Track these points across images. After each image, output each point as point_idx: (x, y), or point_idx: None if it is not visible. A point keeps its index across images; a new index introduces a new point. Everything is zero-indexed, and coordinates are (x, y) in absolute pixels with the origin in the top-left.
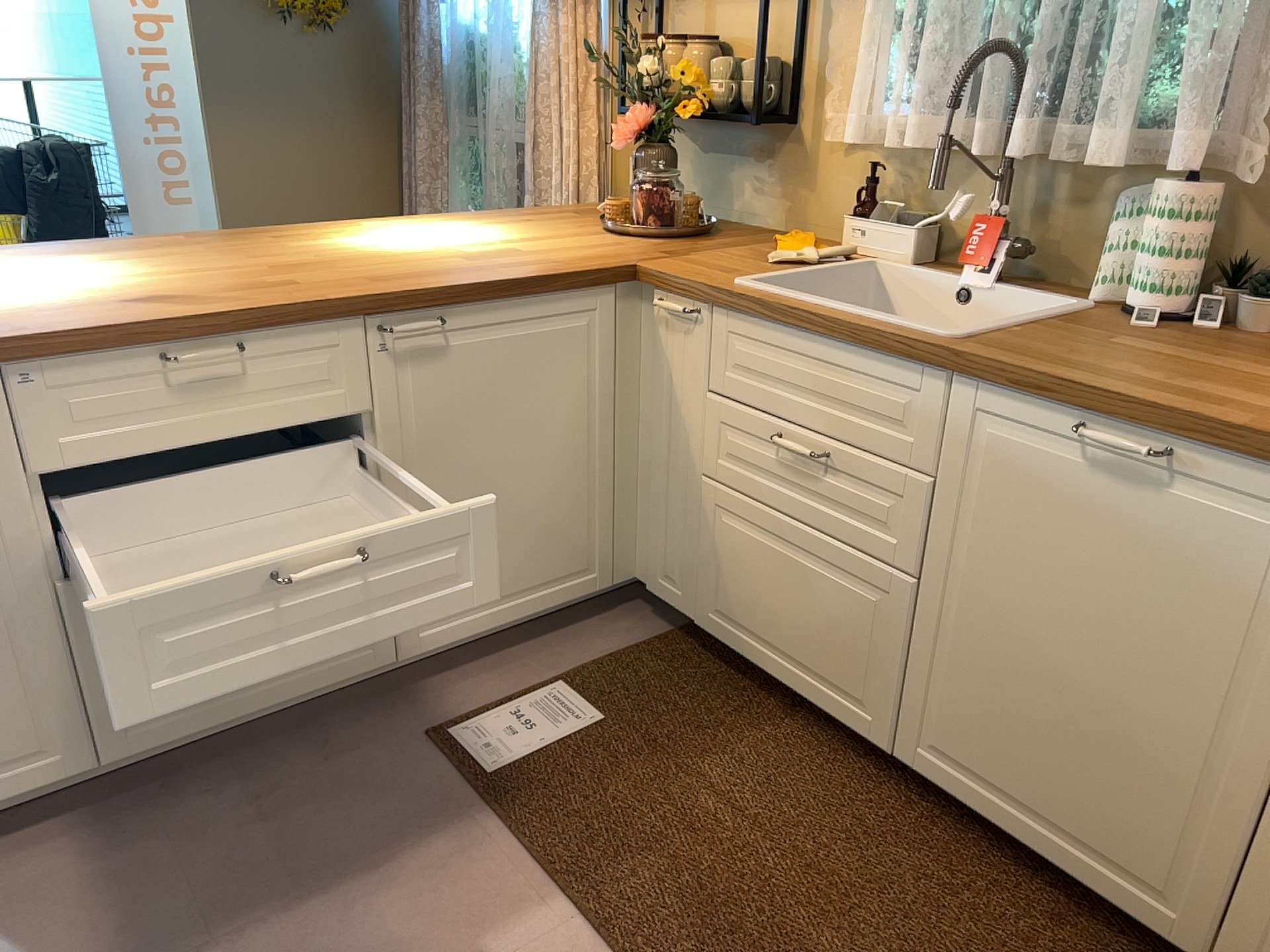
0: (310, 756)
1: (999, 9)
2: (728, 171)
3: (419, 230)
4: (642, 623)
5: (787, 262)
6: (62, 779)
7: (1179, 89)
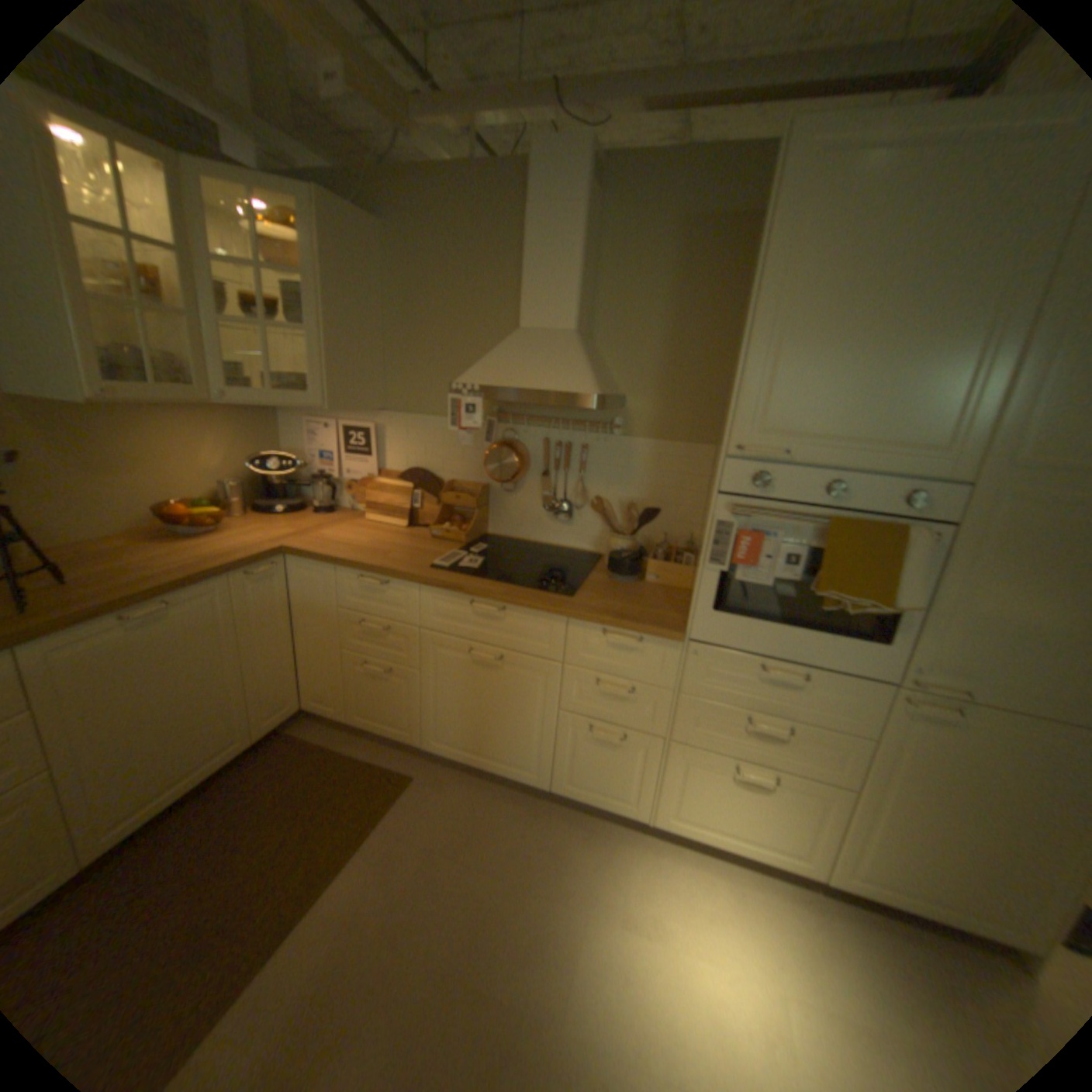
0: None
1: None
2: None
3: None
4: None
5: None
6: None
7: None
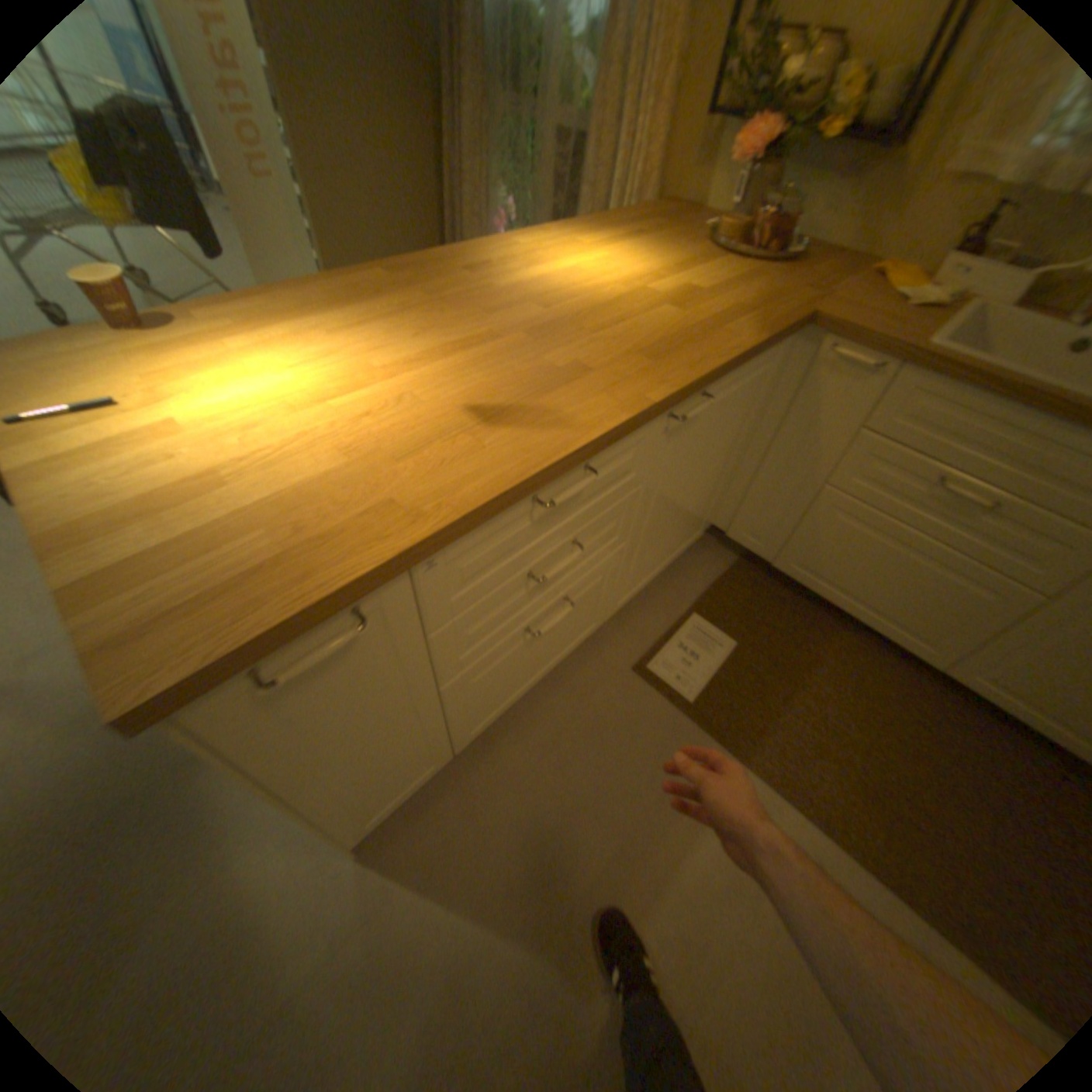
0: (568, 700)
1: None
2: (803, 182)
3: (573, 252)
4: (716, 554)
5: (927, 304)
6: (434, 773)
7: None
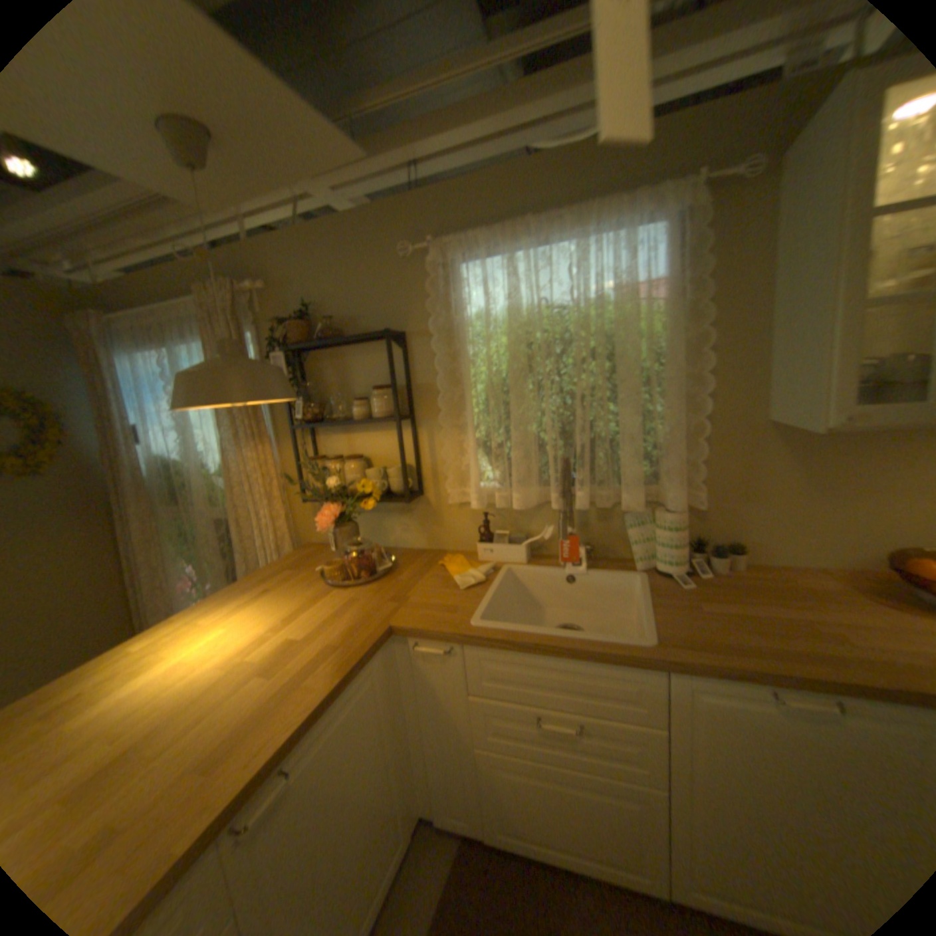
0: None
1: (541, 433)
2: (383, 520)
3: (188, 639)
4: (436, 851)
5: (472, 585)
6: None
7: (664, 470)
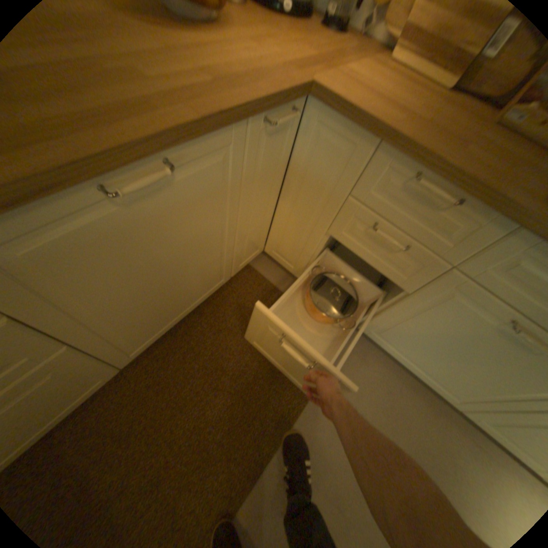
0: None
1: None
2: None
3: None
4: None
5: None
6: None
7: None
